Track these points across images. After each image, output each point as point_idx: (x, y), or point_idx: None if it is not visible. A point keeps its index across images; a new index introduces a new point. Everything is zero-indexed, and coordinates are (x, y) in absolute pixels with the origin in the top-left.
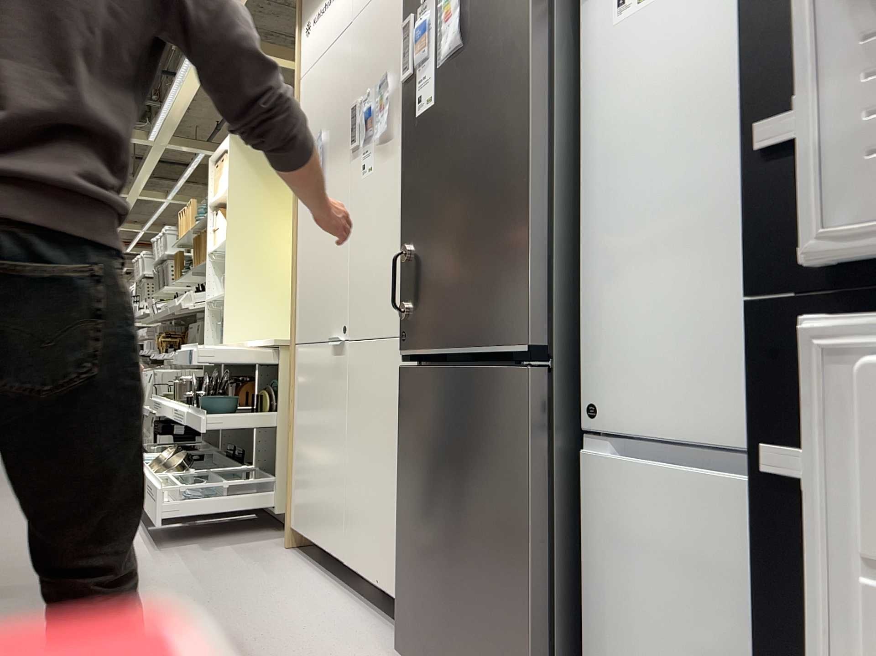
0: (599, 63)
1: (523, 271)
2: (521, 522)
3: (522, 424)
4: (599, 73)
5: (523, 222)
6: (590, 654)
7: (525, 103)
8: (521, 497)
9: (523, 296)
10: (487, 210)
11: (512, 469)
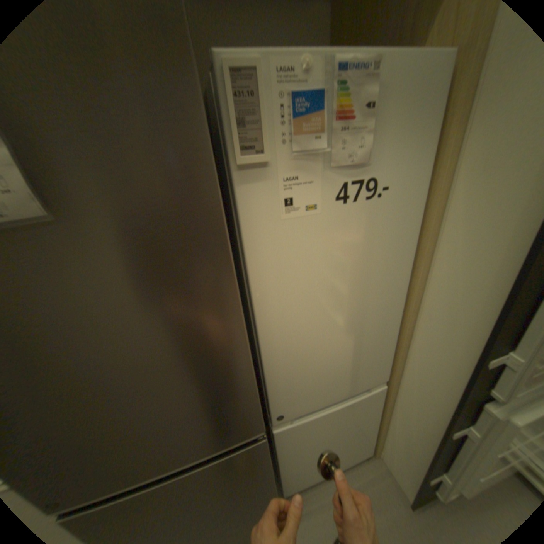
0: (263, 244)
1: (248, 404)
2: (264, 488)
3: (259, 461)
4: (264, 252)
5: (243, 380)
6: (280, 478)
7: (228, 298)
8: (263, 482)
9: (250, 415)
10: (190, 384)
11: (255, 479)
